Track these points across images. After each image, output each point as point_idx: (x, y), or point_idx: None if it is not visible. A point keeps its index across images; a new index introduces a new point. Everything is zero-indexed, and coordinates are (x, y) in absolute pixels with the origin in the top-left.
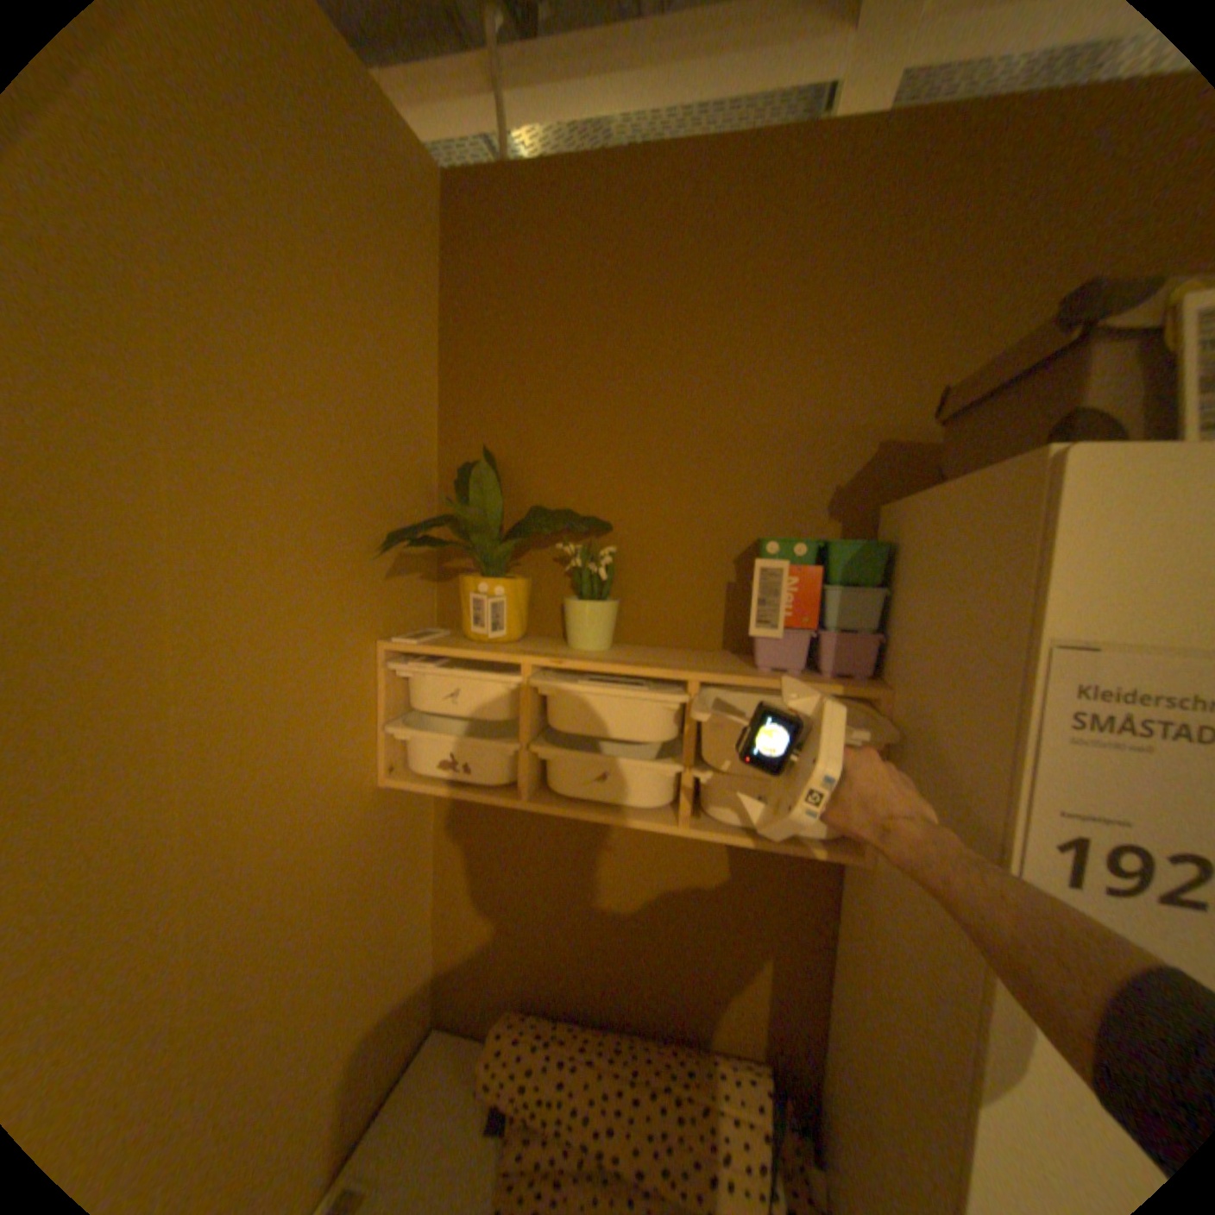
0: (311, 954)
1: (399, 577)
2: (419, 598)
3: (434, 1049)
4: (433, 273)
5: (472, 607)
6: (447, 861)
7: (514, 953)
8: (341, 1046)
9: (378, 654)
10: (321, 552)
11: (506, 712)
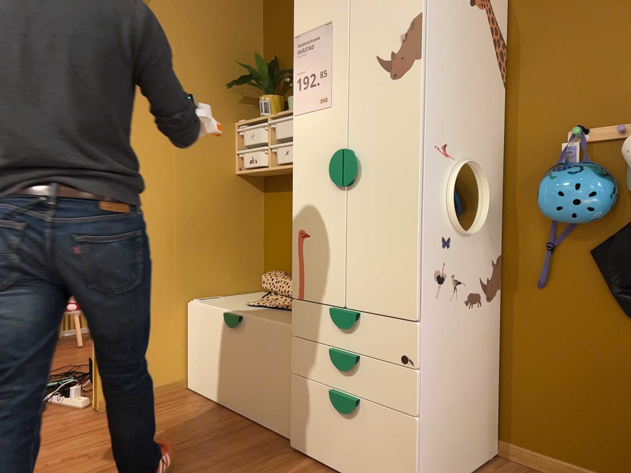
0: (208, 211)
1: (244, 104)
2: (254, 115)
3: (259, 293)
4: (260, 2)
5: (260, 107)
6: (266, 221)
7: (285, 254)
8: (219, 255)
9: (234, 127)
10: (214, 89)
11: (266, 139)
